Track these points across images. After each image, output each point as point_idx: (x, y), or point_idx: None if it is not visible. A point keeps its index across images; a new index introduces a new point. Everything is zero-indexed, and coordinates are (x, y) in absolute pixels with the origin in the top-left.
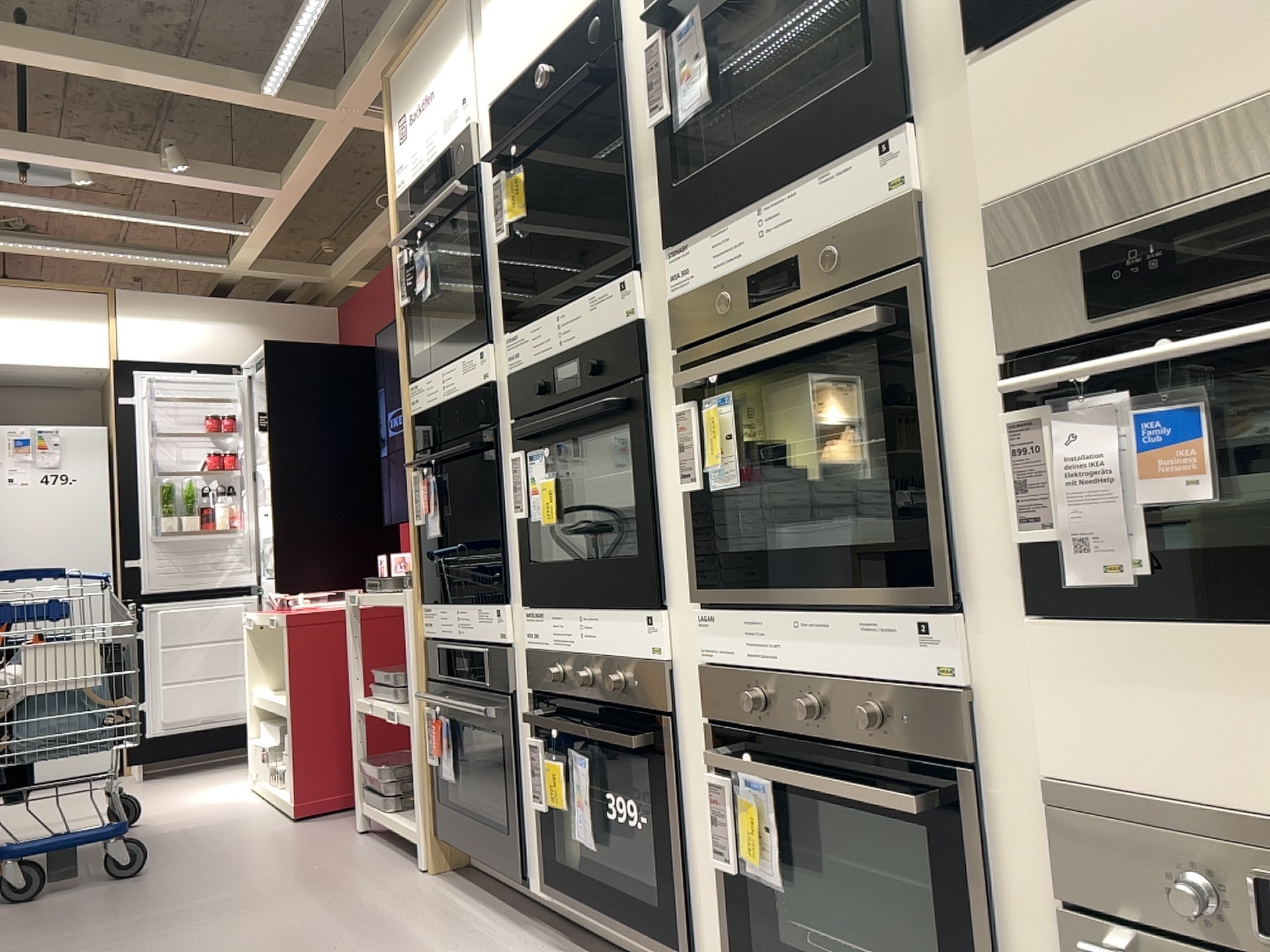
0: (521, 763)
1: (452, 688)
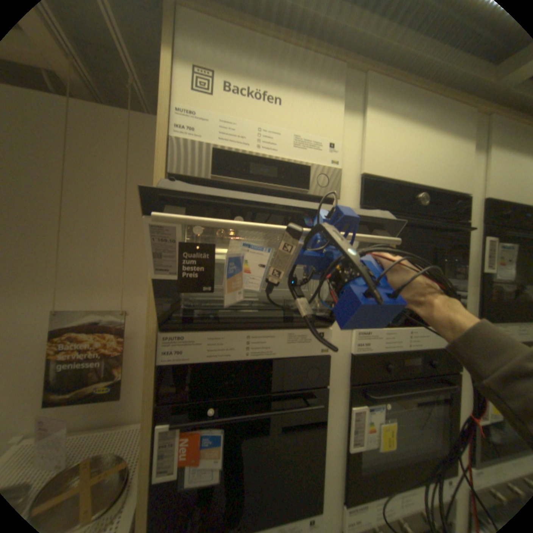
0: None
1: None
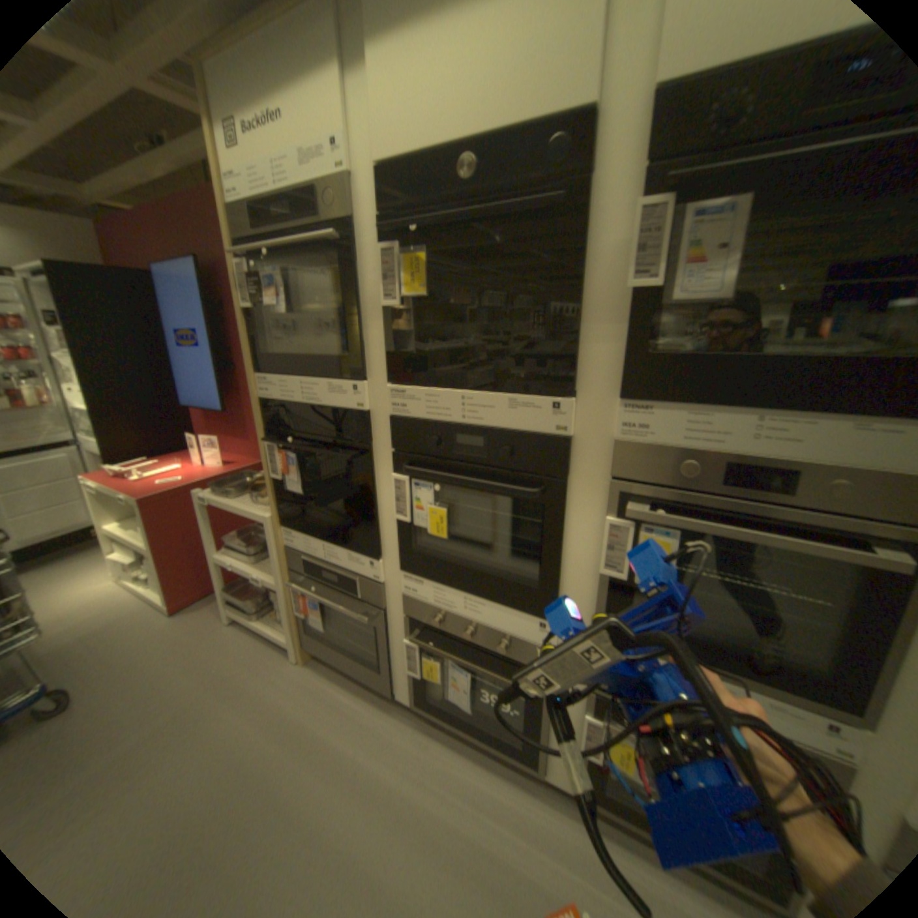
0: (391, 645)
1: (312, 578)
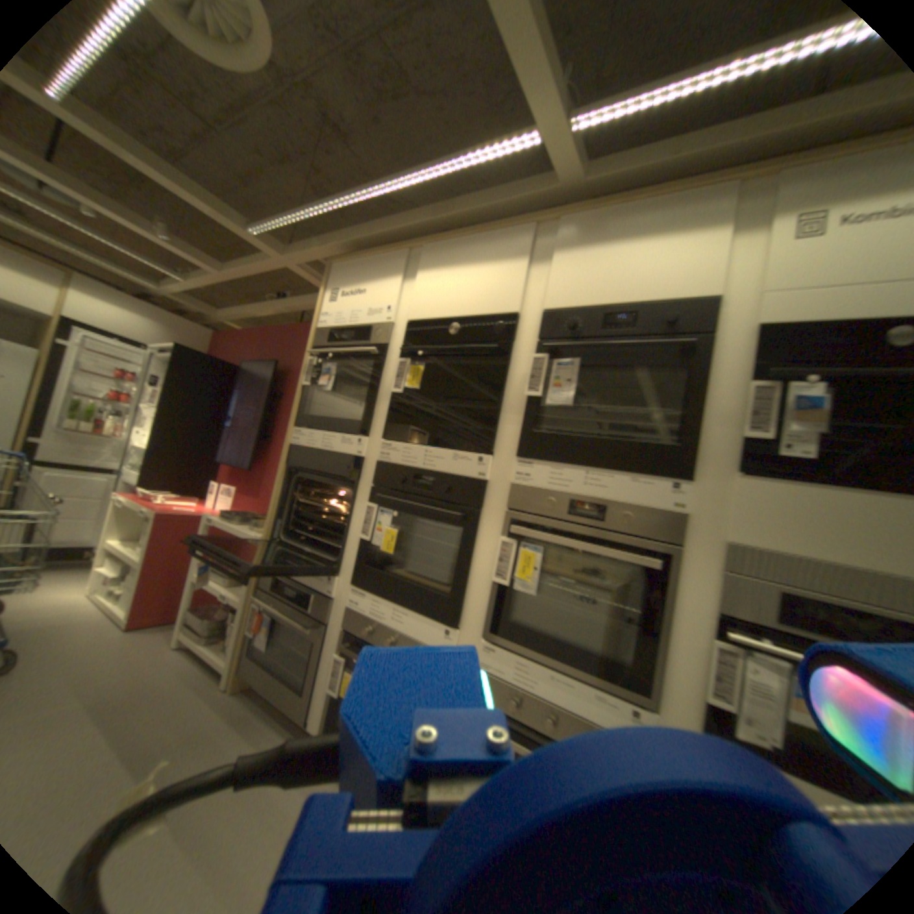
0: (321, 662)
1: (273, 598)
